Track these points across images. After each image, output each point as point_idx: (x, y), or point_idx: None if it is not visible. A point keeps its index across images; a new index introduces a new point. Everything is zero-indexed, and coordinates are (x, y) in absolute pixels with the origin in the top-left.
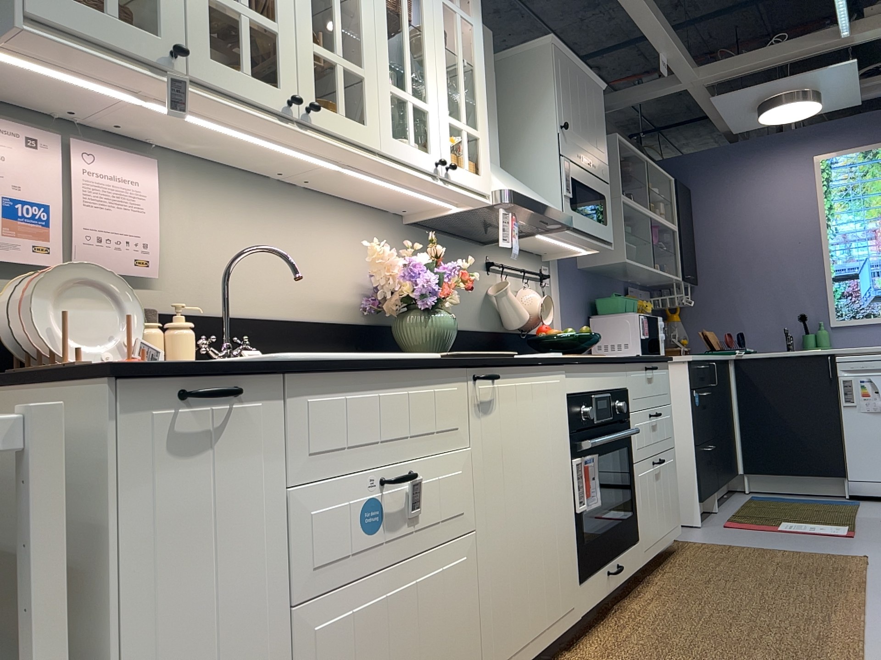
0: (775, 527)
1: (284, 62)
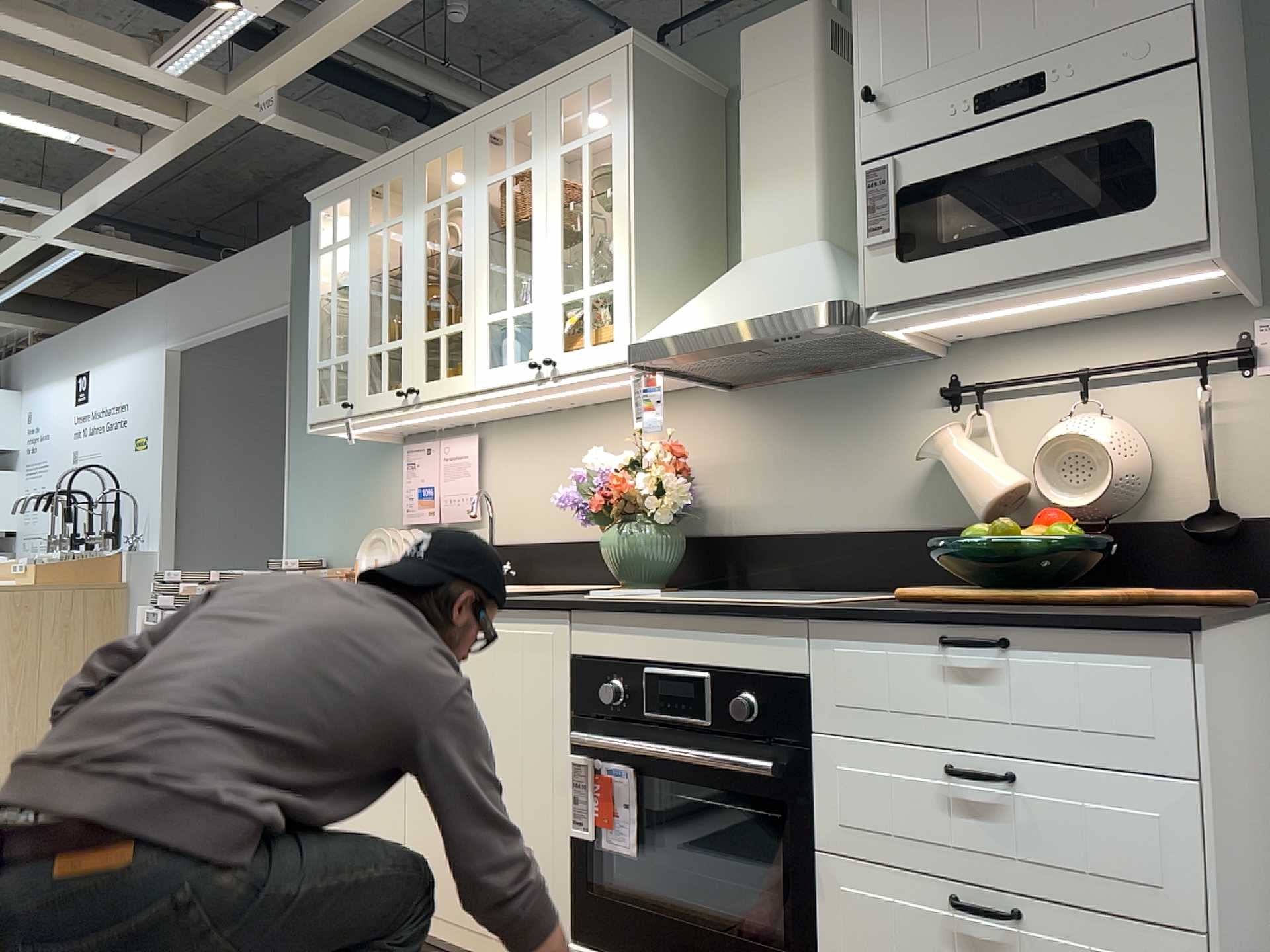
0: None
1: (404, 364)
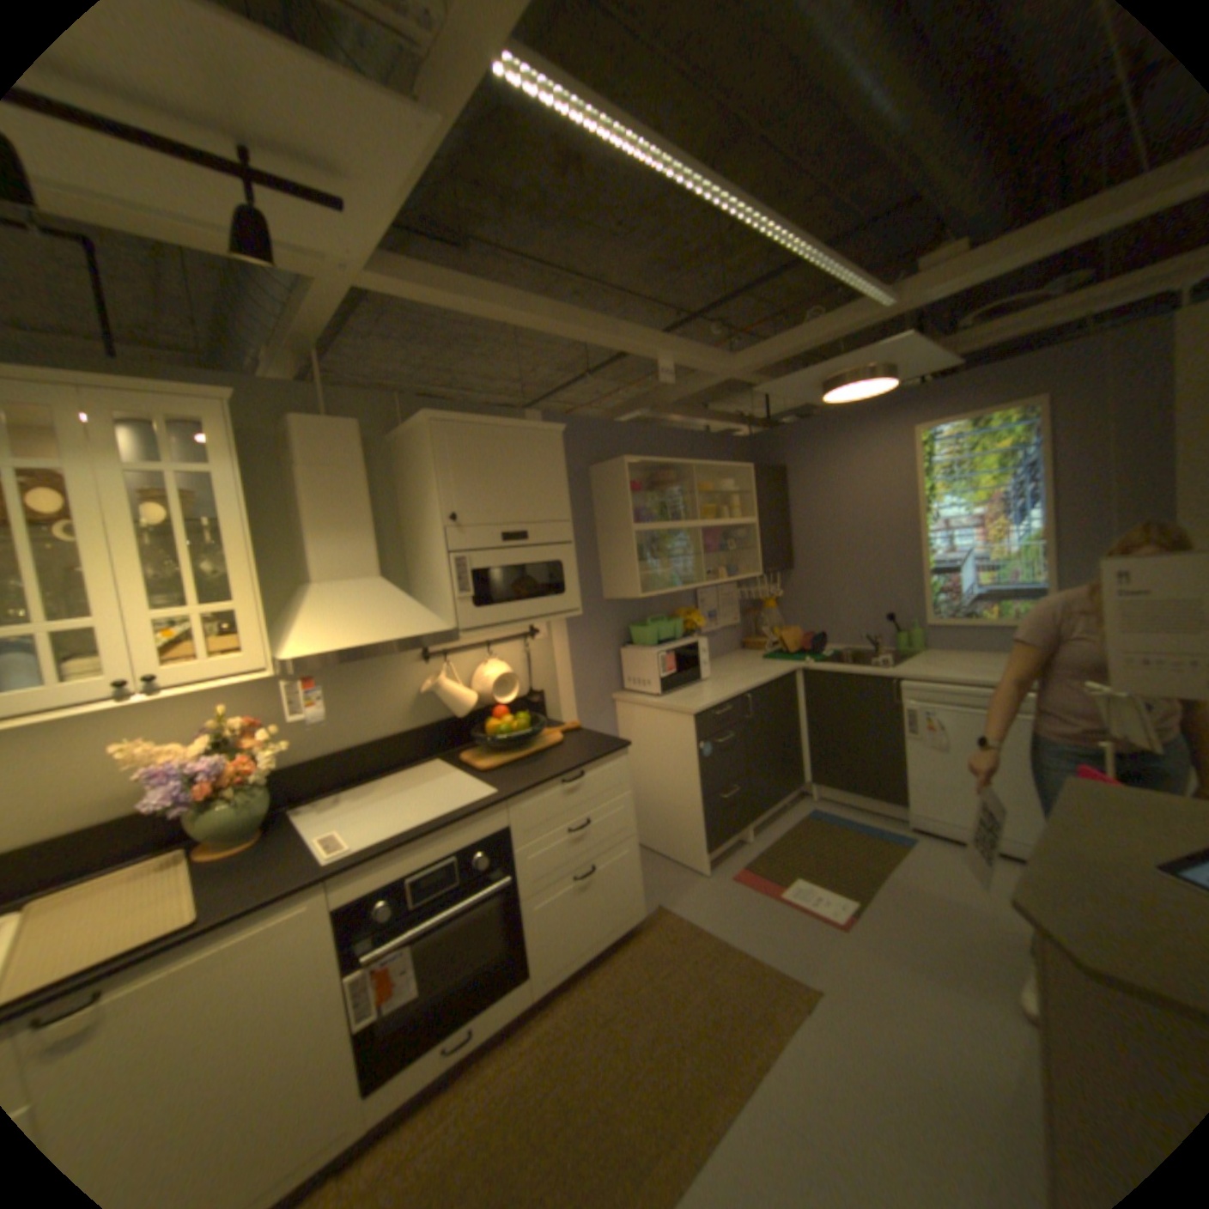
0: (779, 895)
1: None
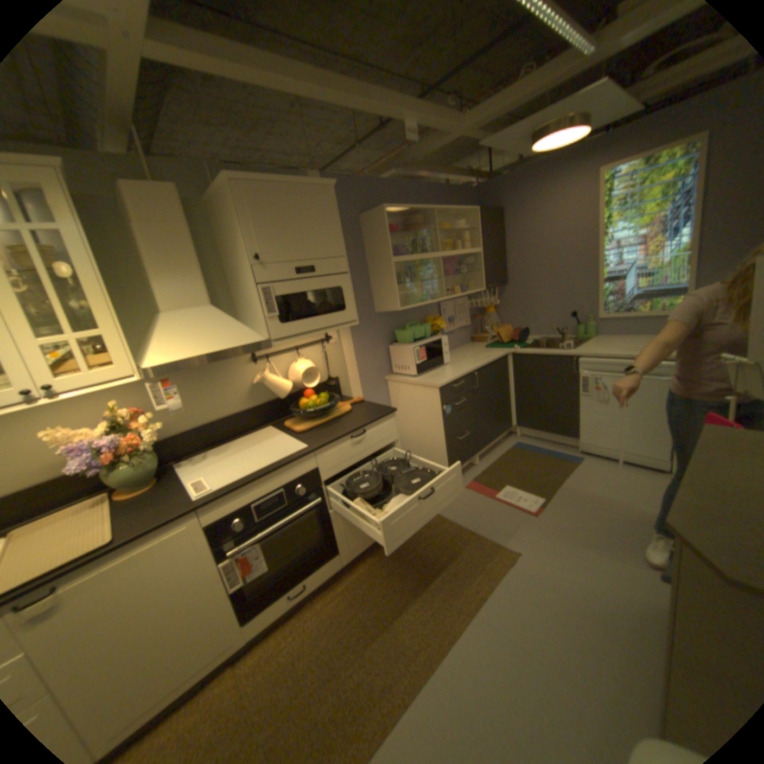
0: (494, 496)
1: None
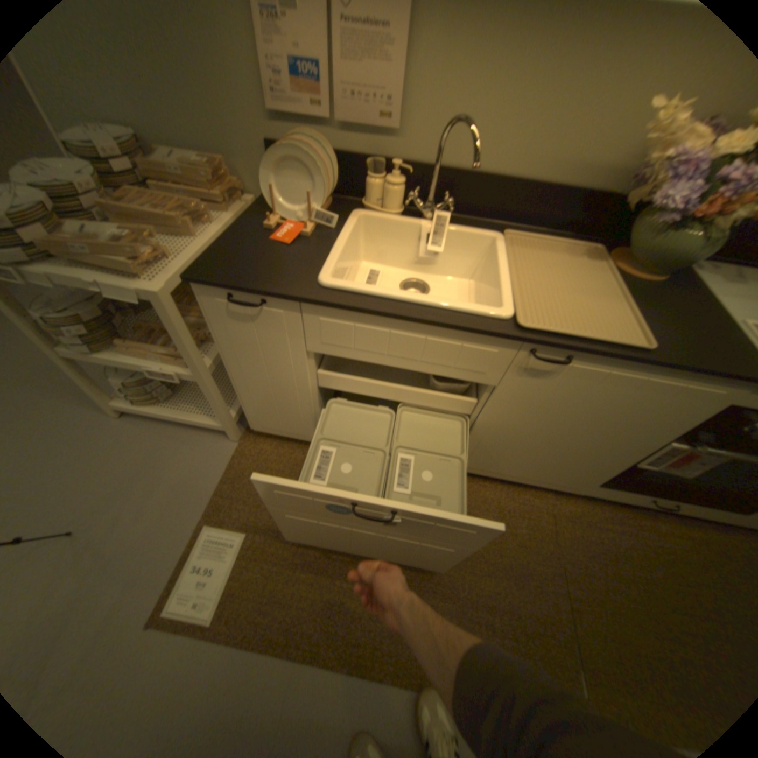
0: None
1: None
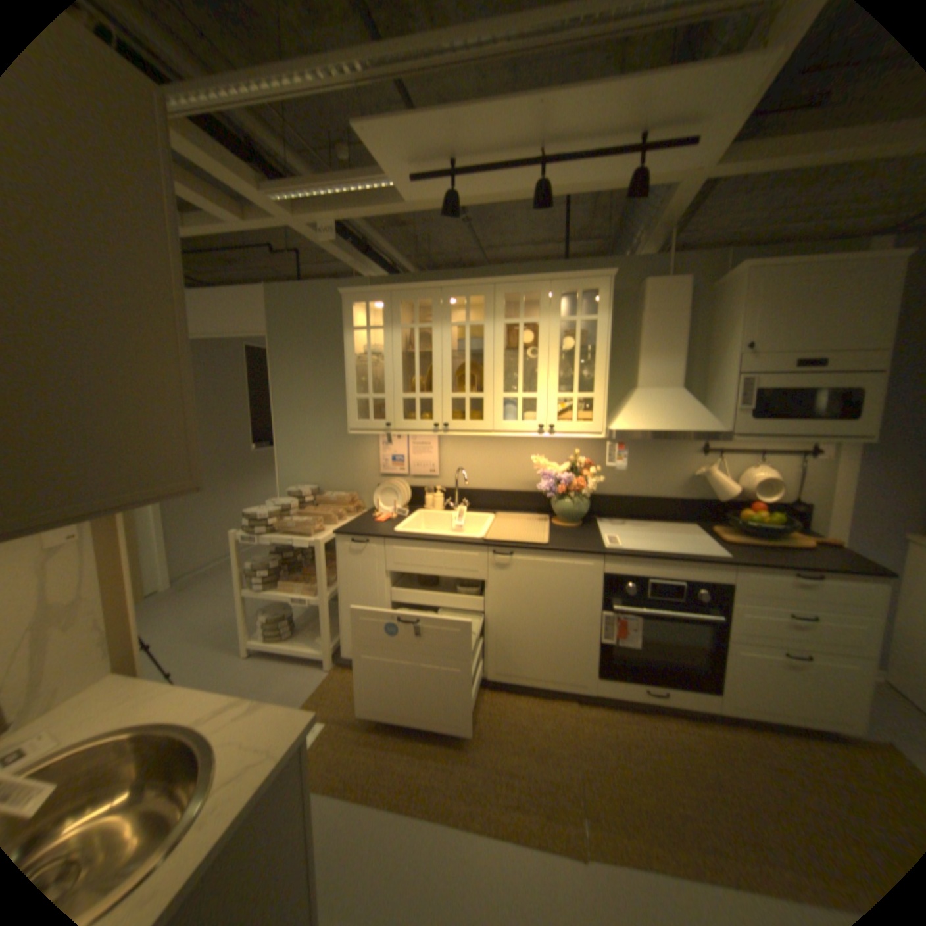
0: None
1: (436, 409)
